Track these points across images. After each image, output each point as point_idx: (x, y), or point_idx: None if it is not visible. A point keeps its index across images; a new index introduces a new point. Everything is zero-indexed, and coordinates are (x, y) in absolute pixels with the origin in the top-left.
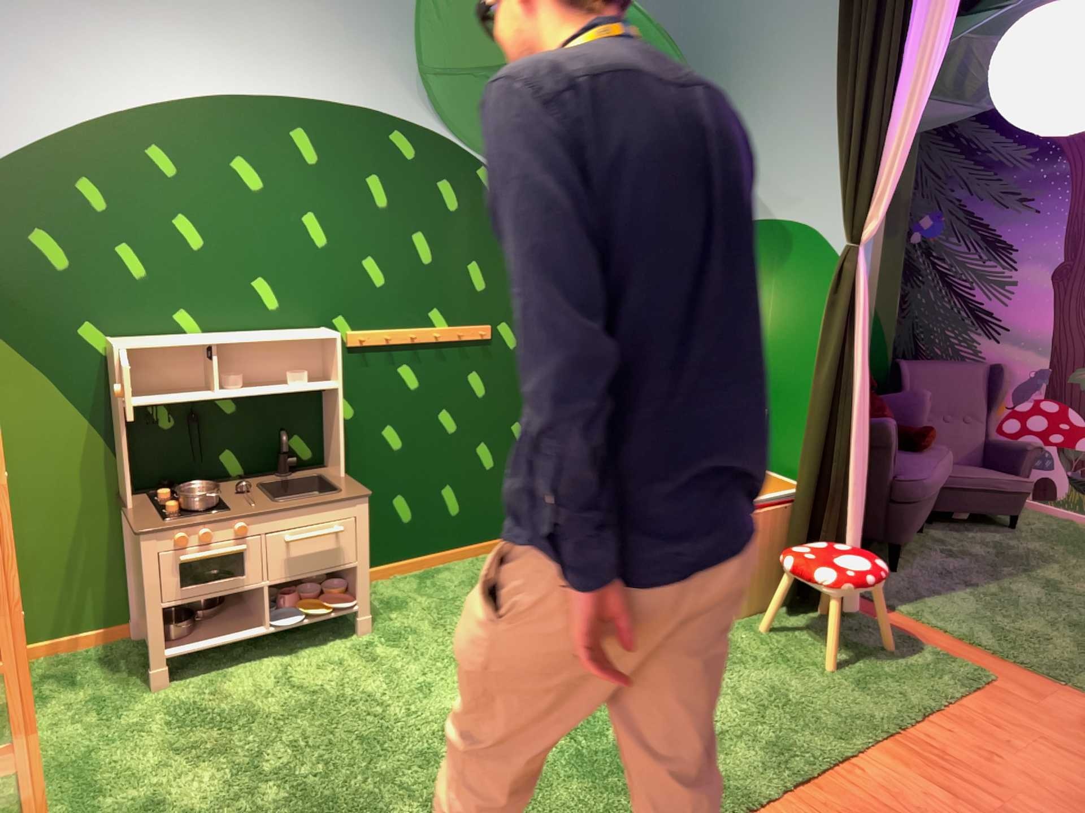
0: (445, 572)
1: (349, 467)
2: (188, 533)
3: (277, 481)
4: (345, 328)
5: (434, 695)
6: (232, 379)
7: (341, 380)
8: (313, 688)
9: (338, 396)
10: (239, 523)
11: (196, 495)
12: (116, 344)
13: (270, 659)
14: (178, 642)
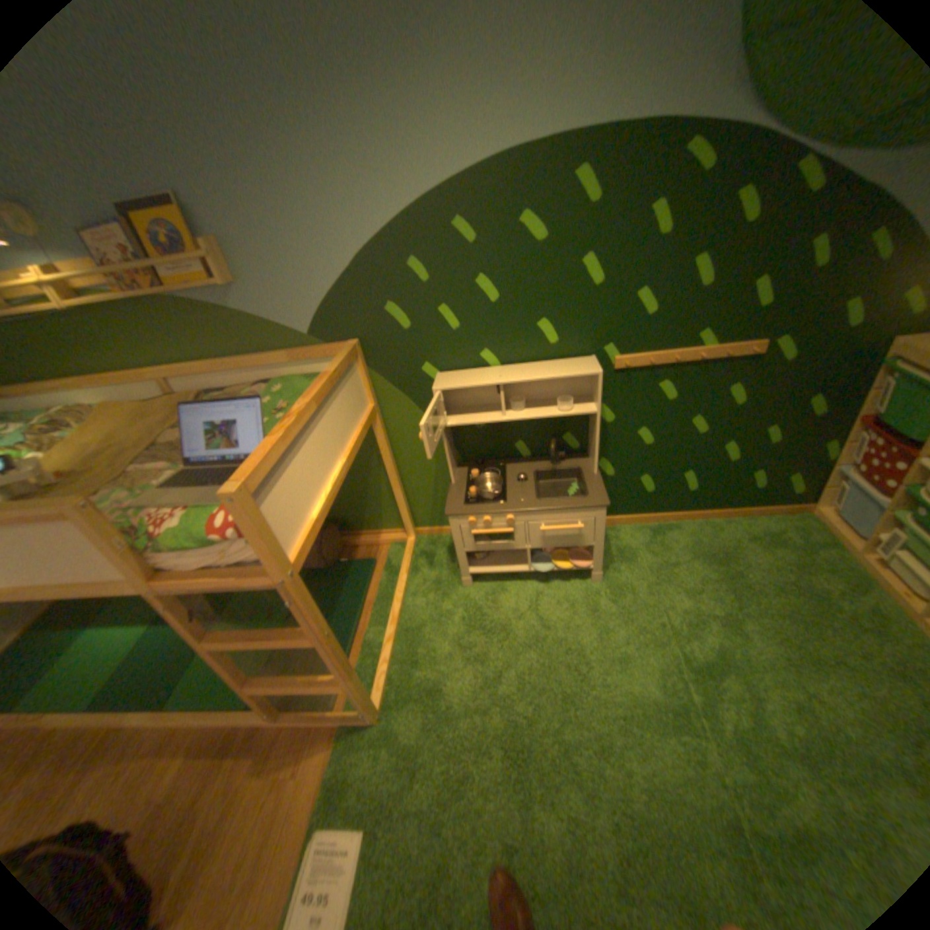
0: (675, 531)
1: (608, 455)
2: (476, 518)
3: (548, 470)
4: (614, 354)
5: (628, 674)
6: (520, 399)
7: (599, 408)
8: (549, 624)
9: (596, 420)
10: (509, 516)
11: (484, 492)
12: (435, 387)
13: (531, 583)
14: (478, 563)
